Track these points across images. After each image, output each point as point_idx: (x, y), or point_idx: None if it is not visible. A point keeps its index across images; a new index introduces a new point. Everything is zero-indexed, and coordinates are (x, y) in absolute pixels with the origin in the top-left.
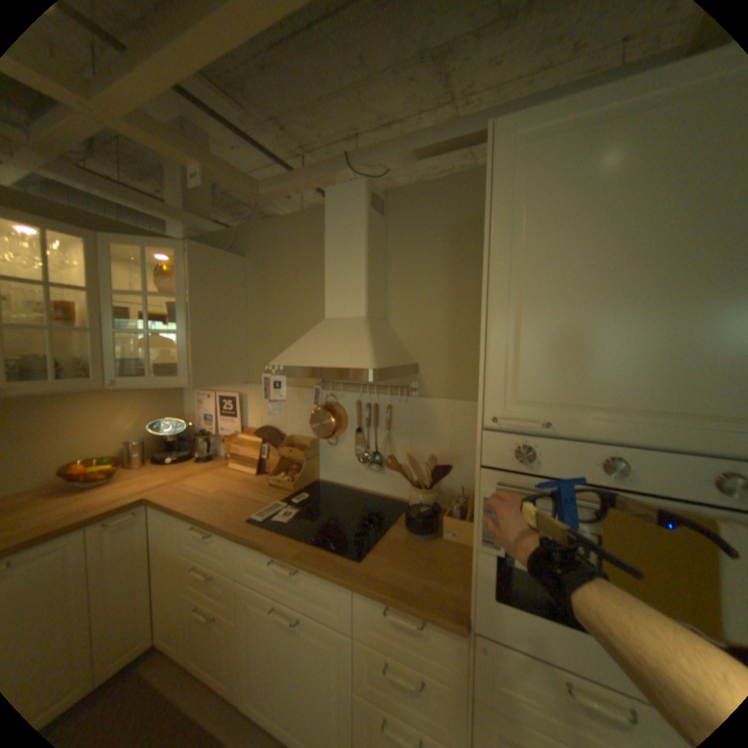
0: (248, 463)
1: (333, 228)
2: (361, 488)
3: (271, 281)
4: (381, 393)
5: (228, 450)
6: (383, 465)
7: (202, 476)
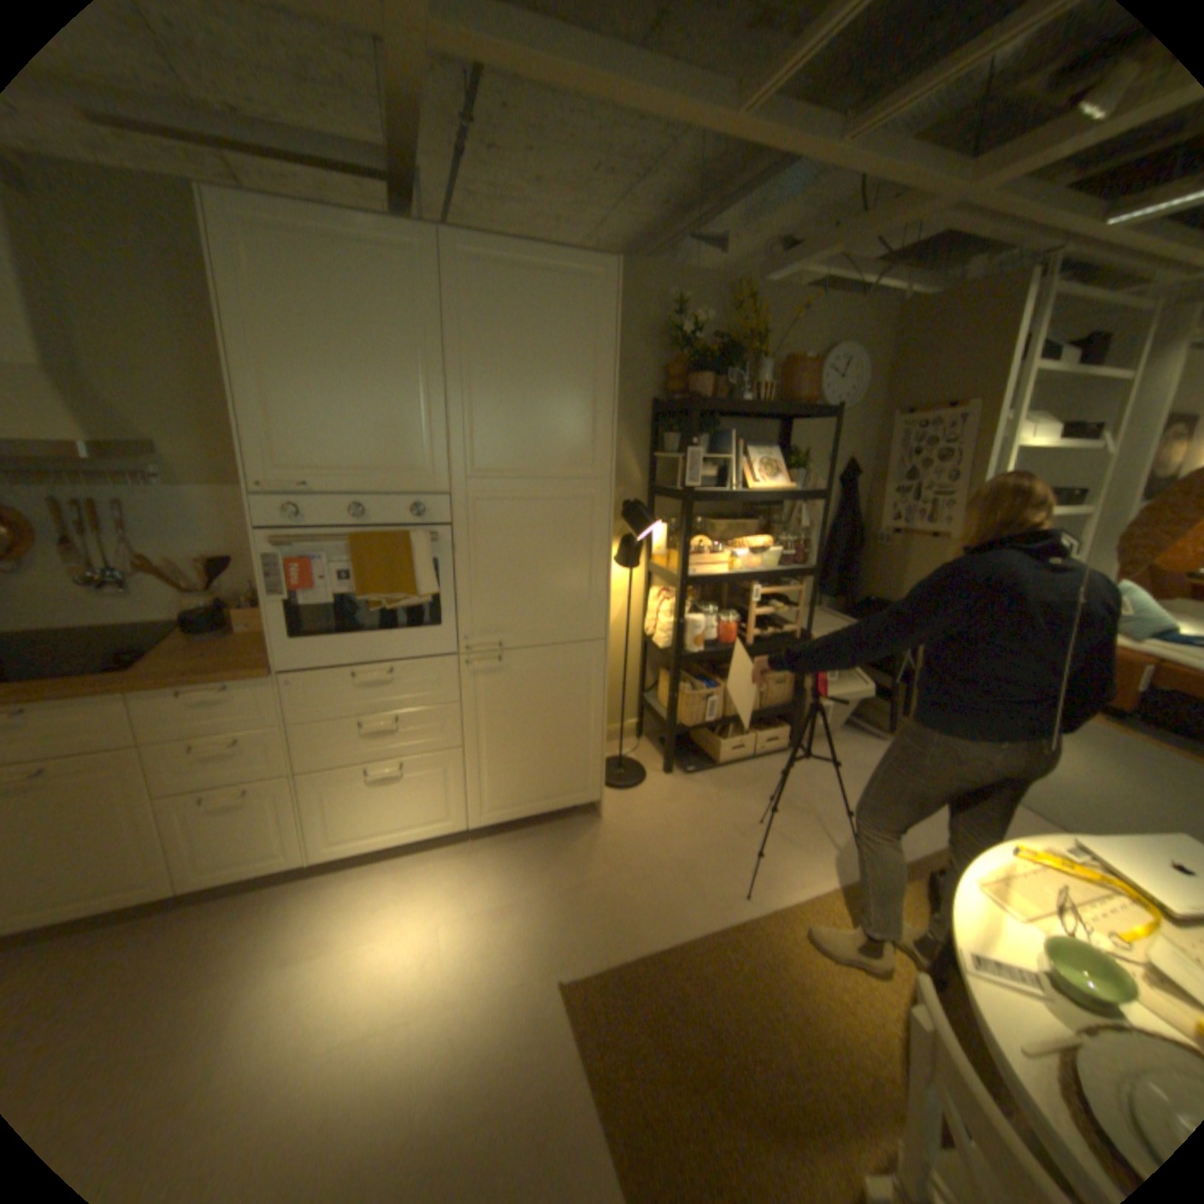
0: None
1: None
2: (88, 627)
3: None
4: (94, 486)
5: None
6: (122, 587)
7: None
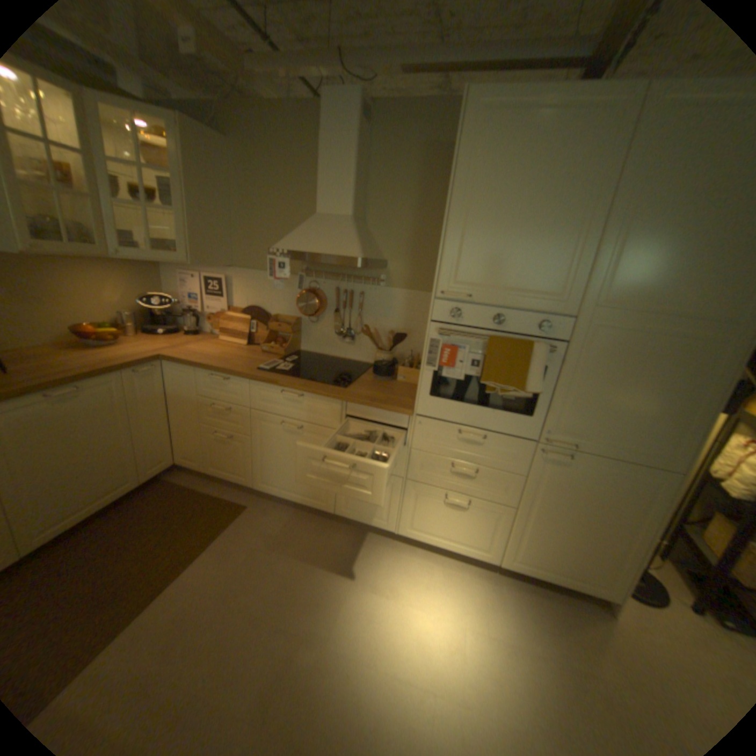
0: (237, 336)
1: (327, 130)
2: (334, 356)
3: (255, 169)
4: (355, 283)
5: (214, 325)
6: (352, 339)
7: (198, 344)
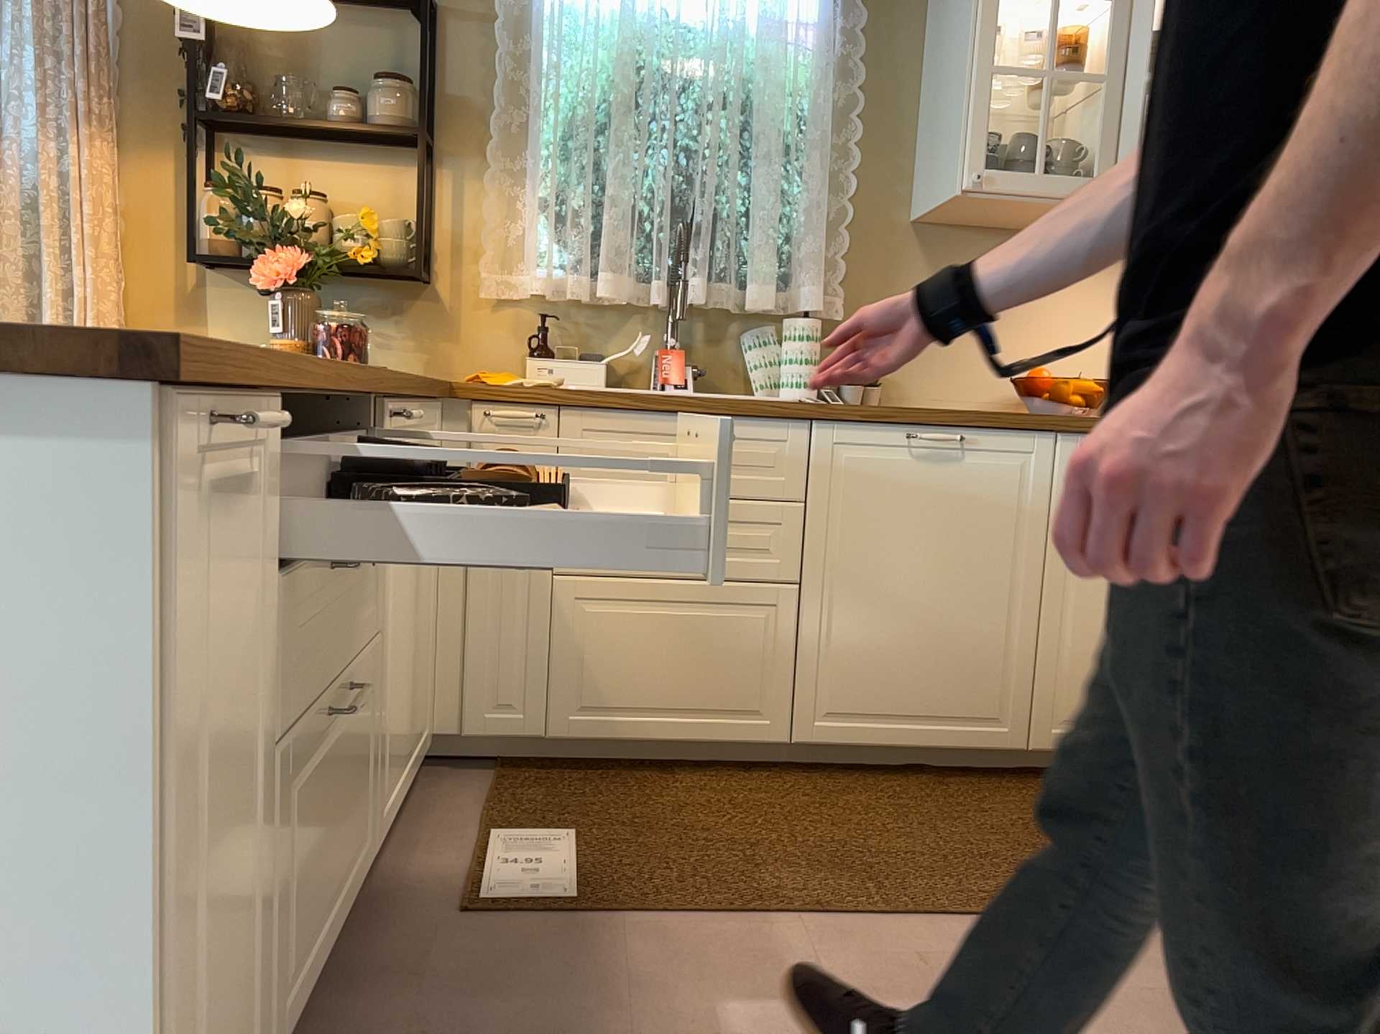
0: None
1: None
2: None
3: None
4: None
5: None
6: None
7: None
